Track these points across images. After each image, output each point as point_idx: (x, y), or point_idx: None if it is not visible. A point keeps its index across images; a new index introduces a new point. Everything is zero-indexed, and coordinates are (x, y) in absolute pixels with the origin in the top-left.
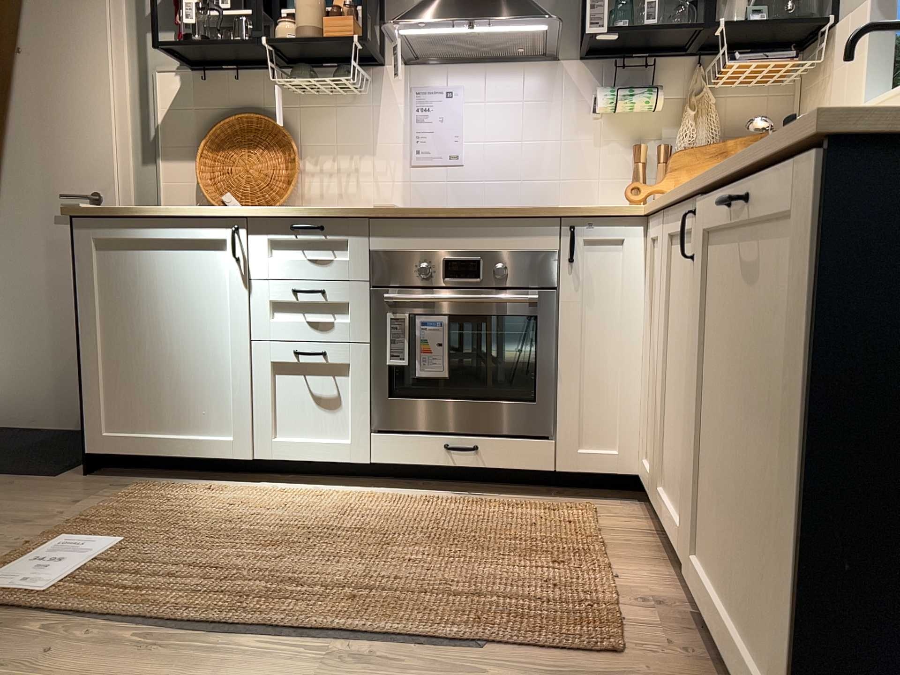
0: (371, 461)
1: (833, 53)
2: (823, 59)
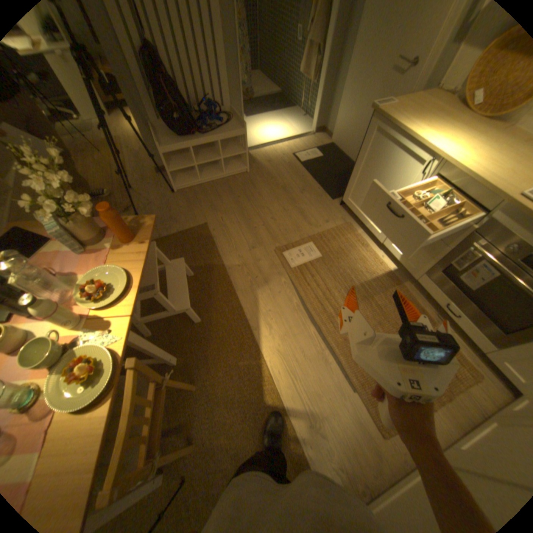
0: (418, 280)
1: None
2: None
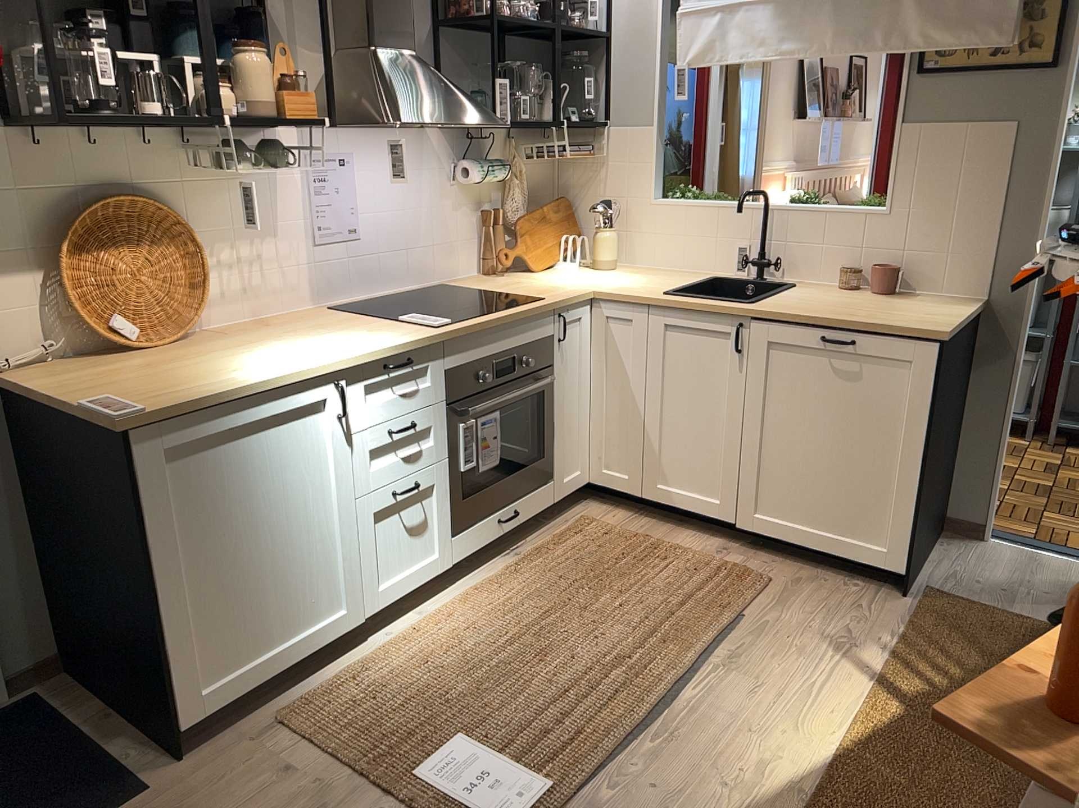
0: (453, 563)
1: (612, 148)
2: (600, 148)
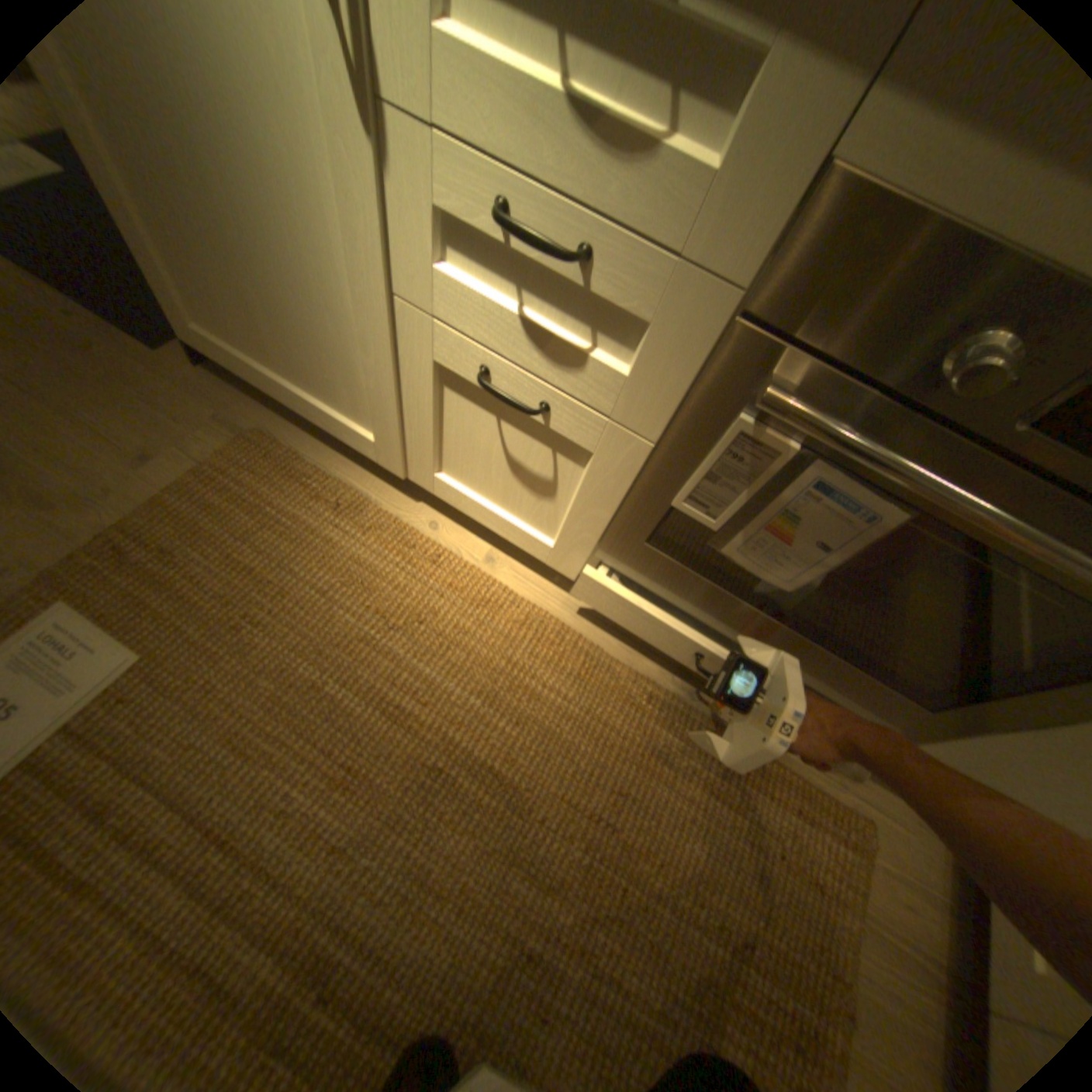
0: (581, 578)
1: None
2: None
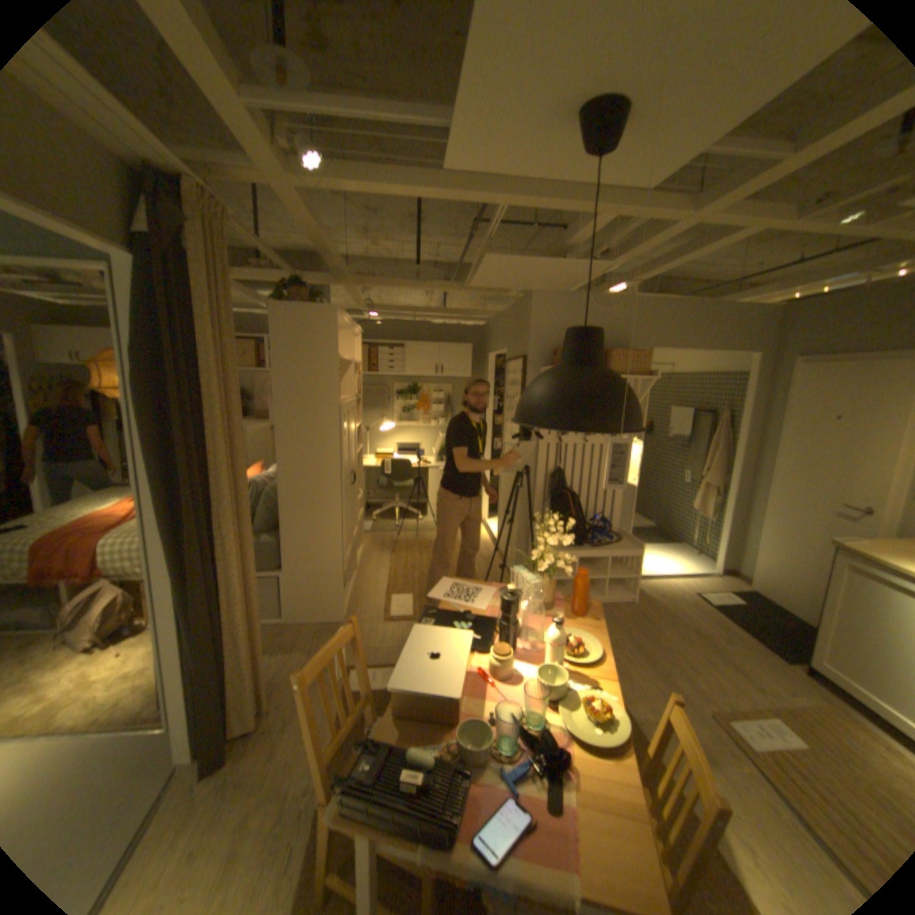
0: None
1: None
2: None
